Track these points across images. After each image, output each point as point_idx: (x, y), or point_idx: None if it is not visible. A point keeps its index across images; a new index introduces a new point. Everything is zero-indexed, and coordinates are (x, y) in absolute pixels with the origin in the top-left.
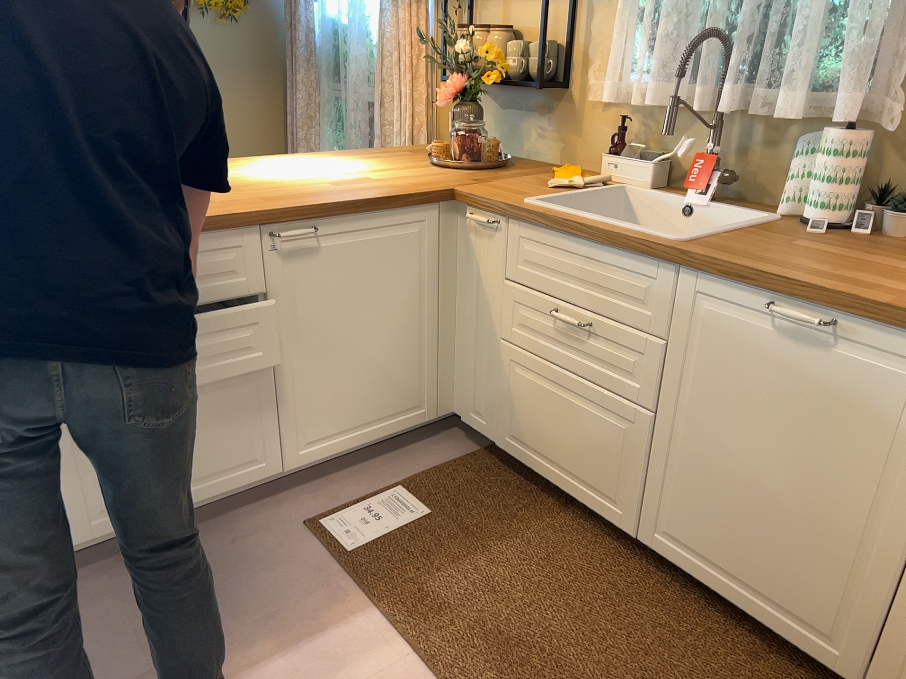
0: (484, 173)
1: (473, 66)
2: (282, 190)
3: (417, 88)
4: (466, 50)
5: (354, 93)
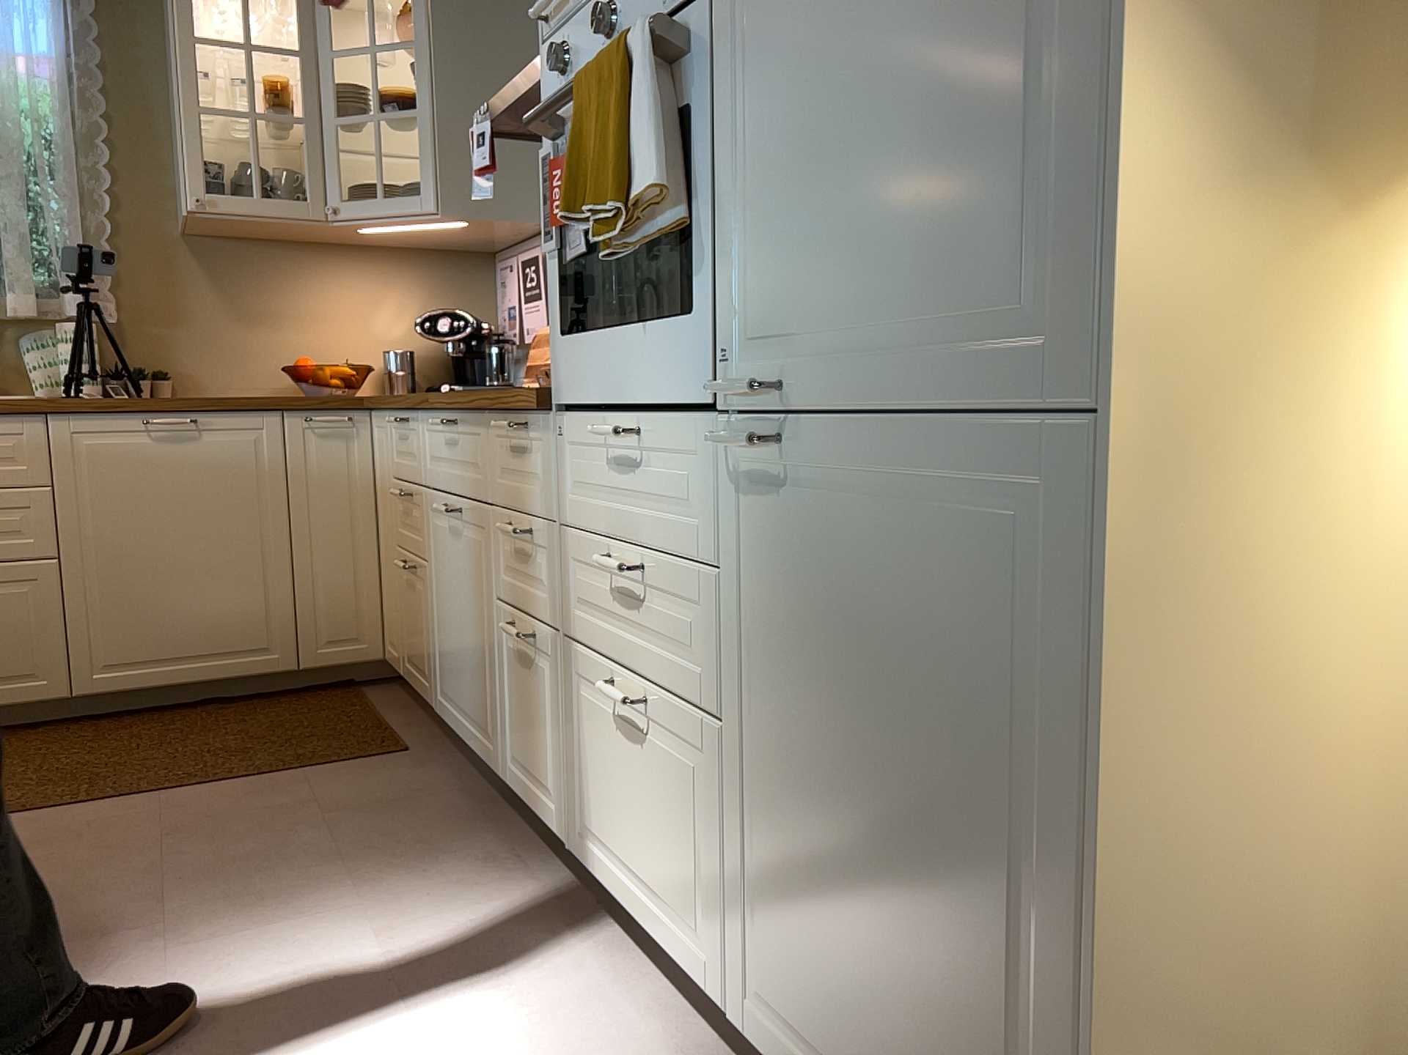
0: None
1: None
2: None
3: None
4: None
5: None
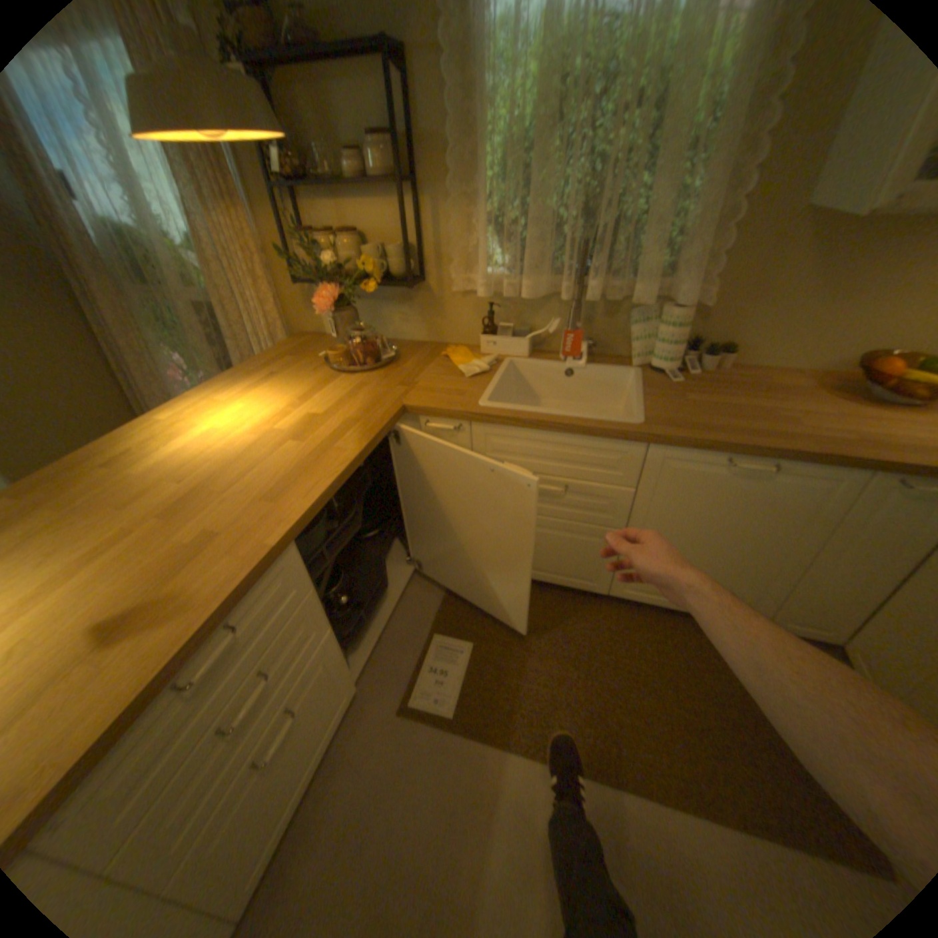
0: (394, 372)
1: (341, 273)
2: (258, 470)
3: (259, 288)
4: (333, 260)
5: (177, 297)
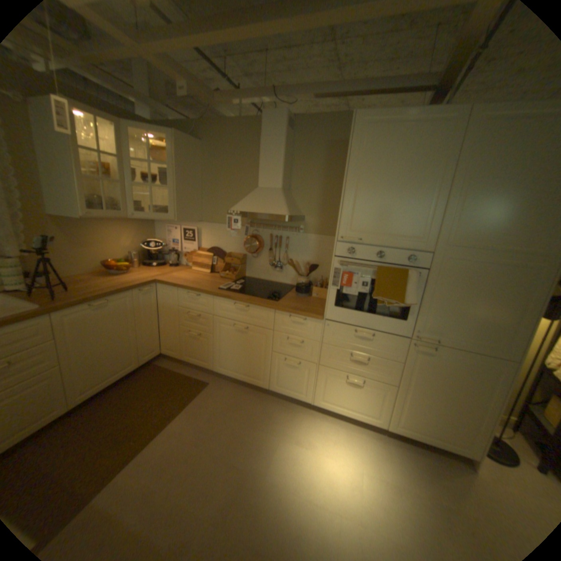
0: None
1: None
2: None
3: None
4: None
5: None
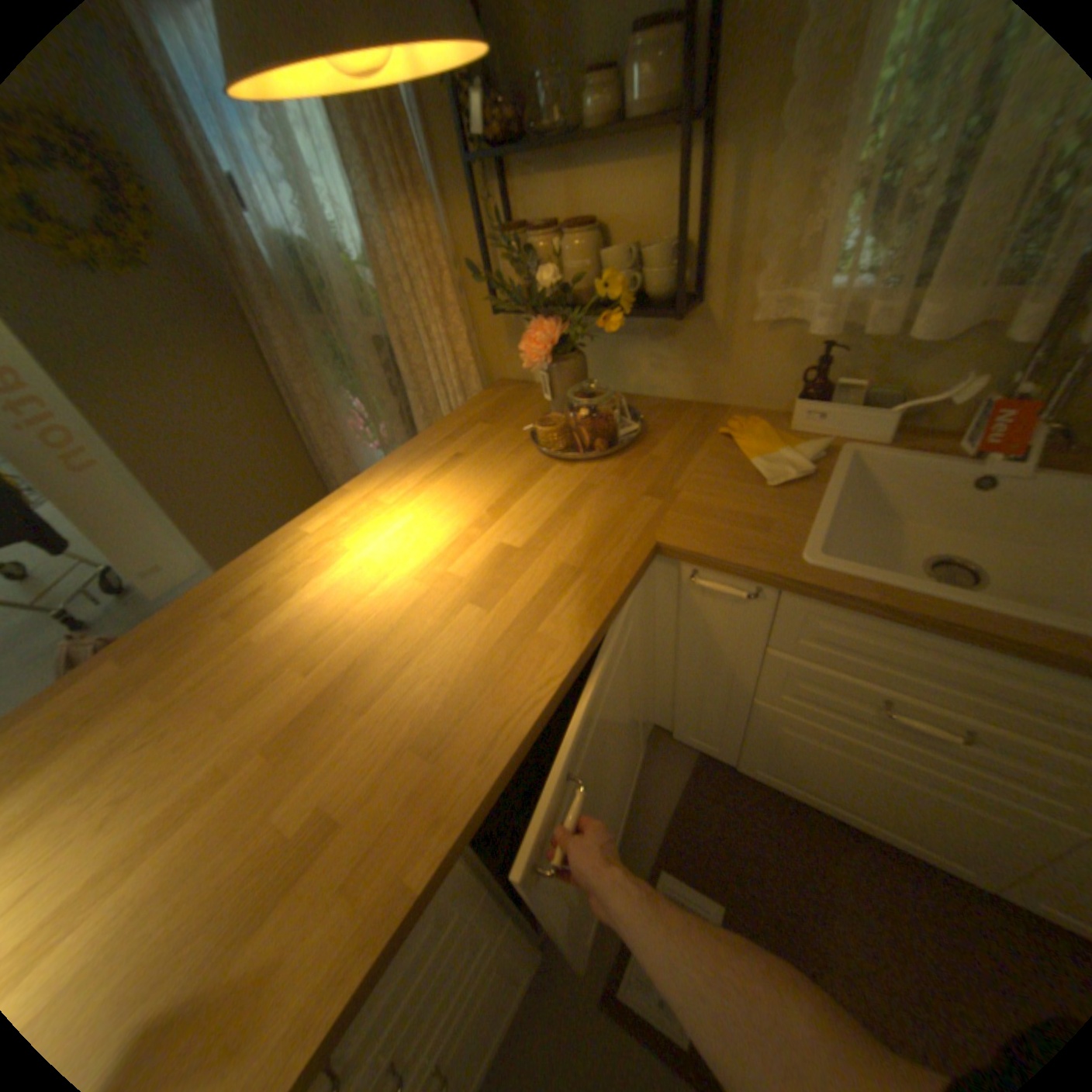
0: (640, 463)
1: (569, 297)
2: (418, 670)
3: (450, 319)
4: (558, 277)
5: (355, 331)
